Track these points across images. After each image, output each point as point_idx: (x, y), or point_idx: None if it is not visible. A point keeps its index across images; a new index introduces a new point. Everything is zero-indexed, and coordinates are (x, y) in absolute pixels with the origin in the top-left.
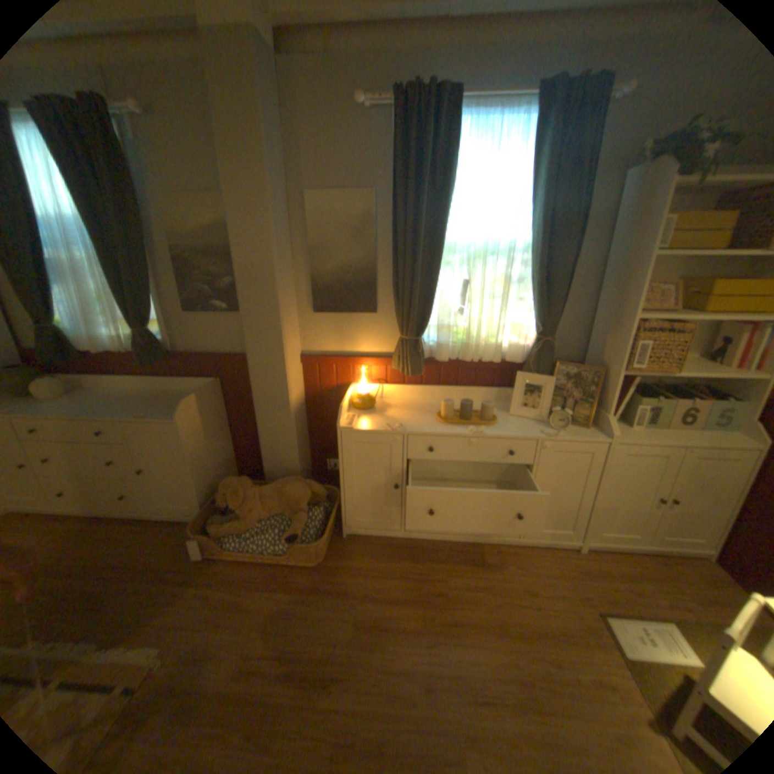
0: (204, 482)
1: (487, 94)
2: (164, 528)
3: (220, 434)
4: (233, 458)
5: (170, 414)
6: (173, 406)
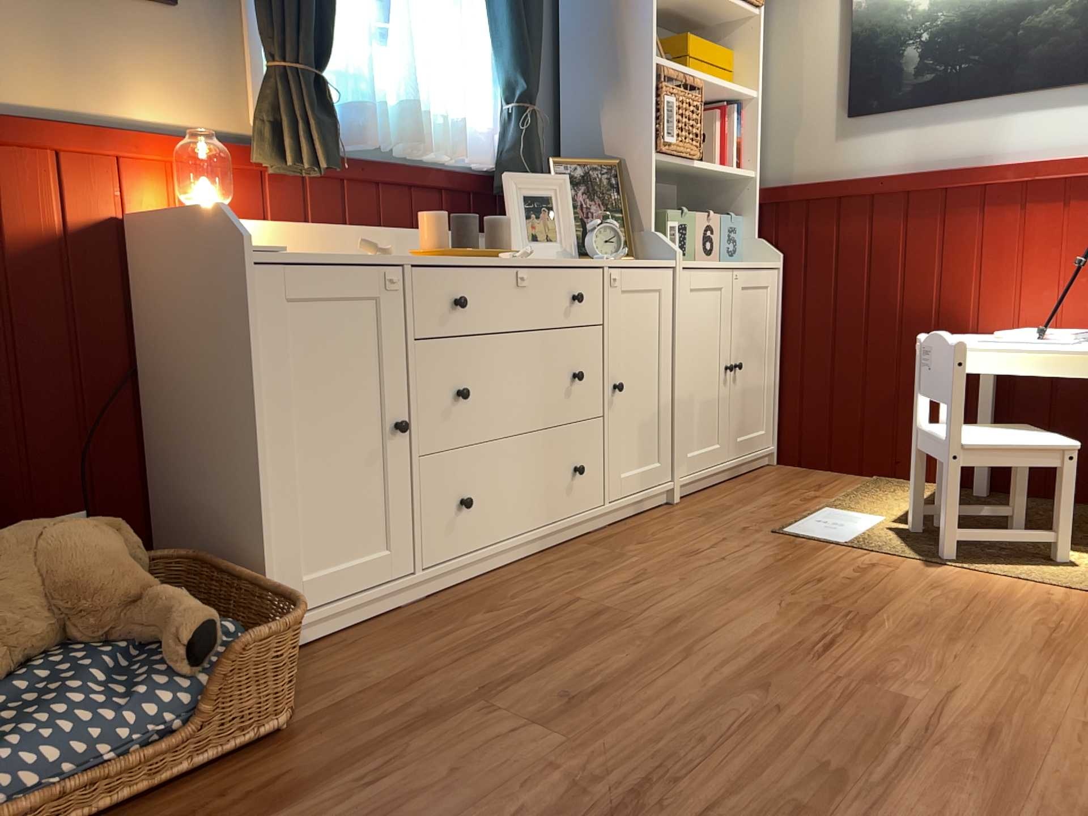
0: None
1: None
2: None
3: None
4: None
5: None
6: None
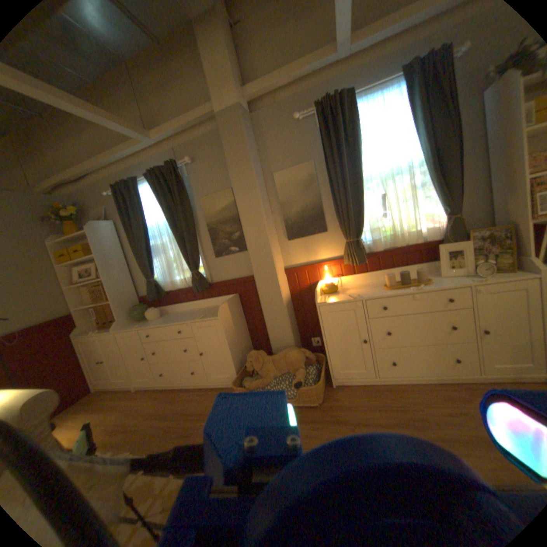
0: (237, 357)
1: (370, 86)
2: (217, 391)
3: (242, 328)
4: (251, 345)
5: (215, 314)
6: (215, 311)
